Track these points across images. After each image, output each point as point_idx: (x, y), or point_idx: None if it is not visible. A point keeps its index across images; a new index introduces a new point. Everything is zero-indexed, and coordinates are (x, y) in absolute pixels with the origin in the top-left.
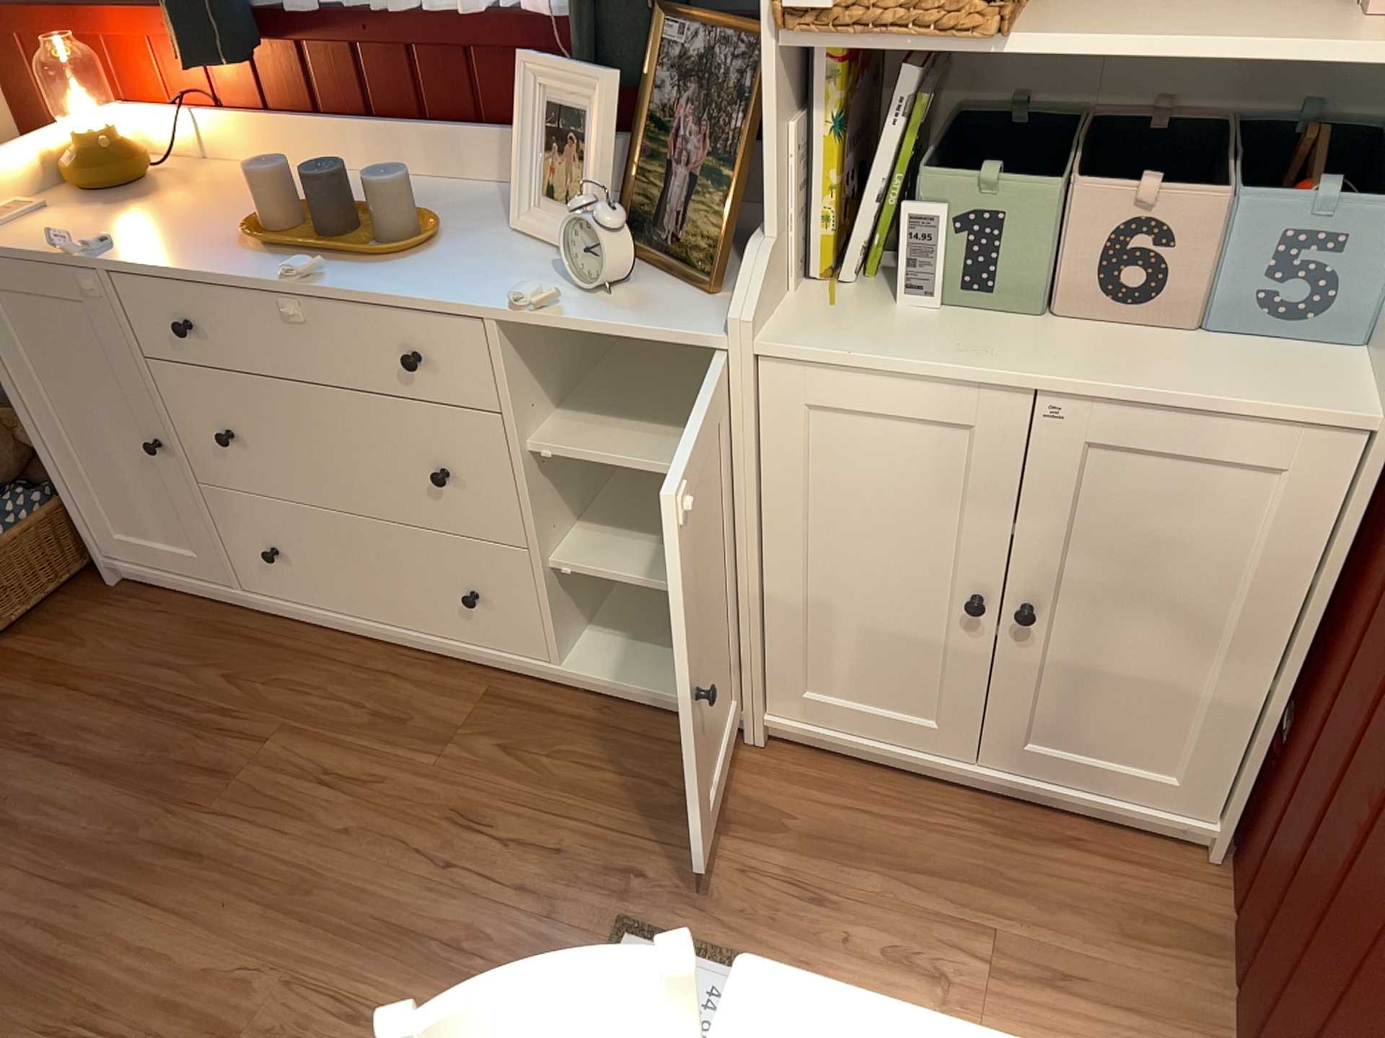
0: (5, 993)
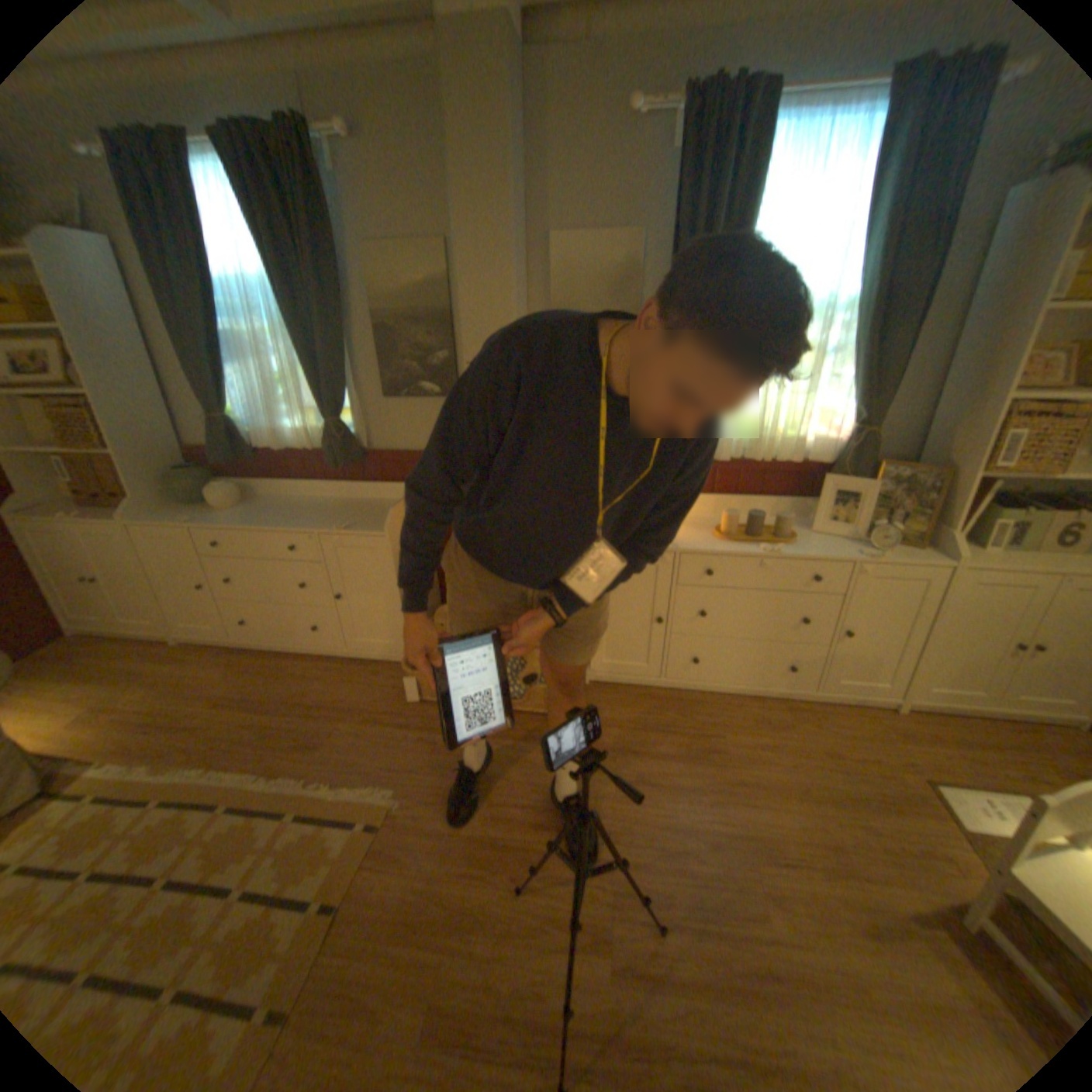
0: (733, 854)
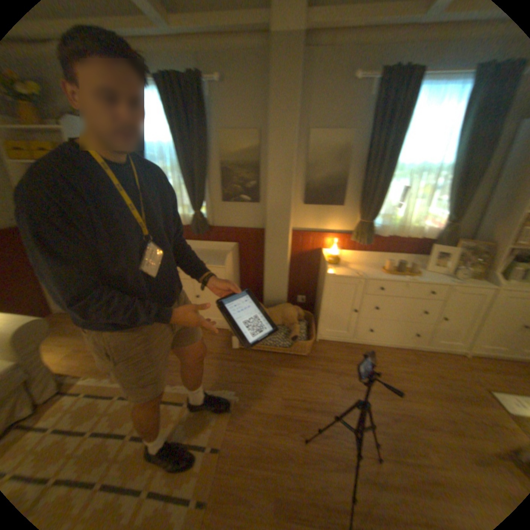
0: (404, 424)
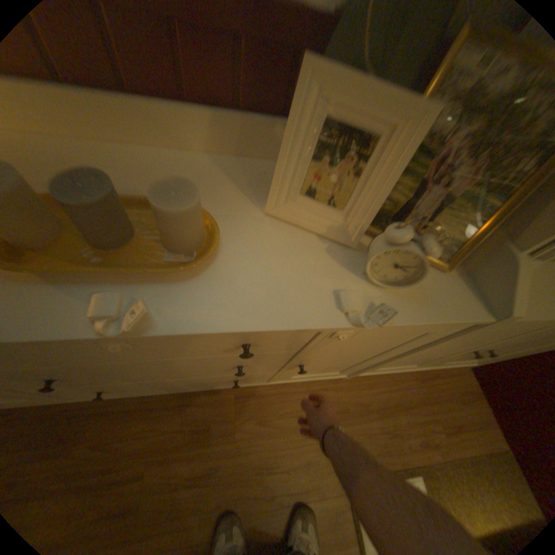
0: None
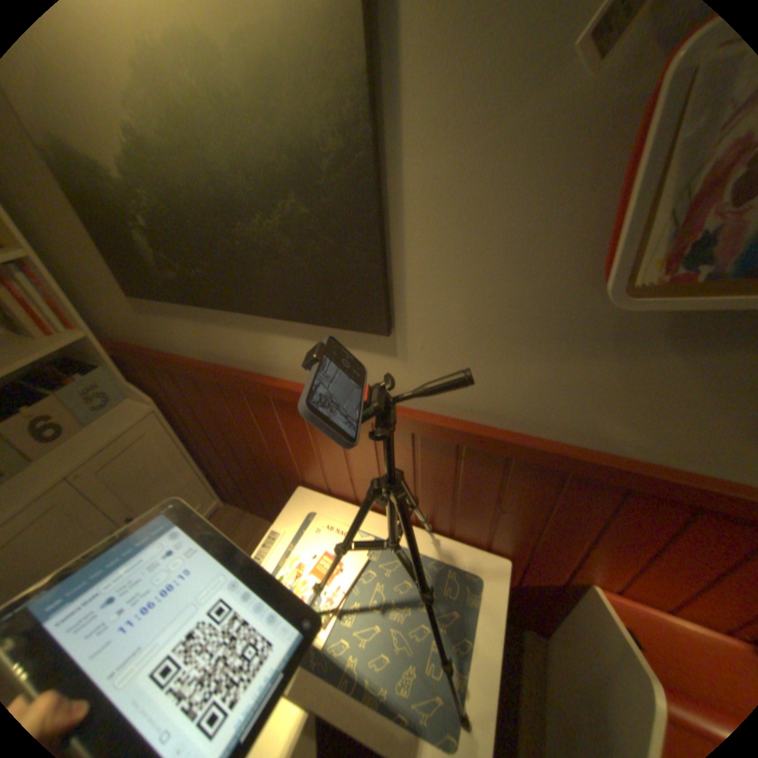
0: None
